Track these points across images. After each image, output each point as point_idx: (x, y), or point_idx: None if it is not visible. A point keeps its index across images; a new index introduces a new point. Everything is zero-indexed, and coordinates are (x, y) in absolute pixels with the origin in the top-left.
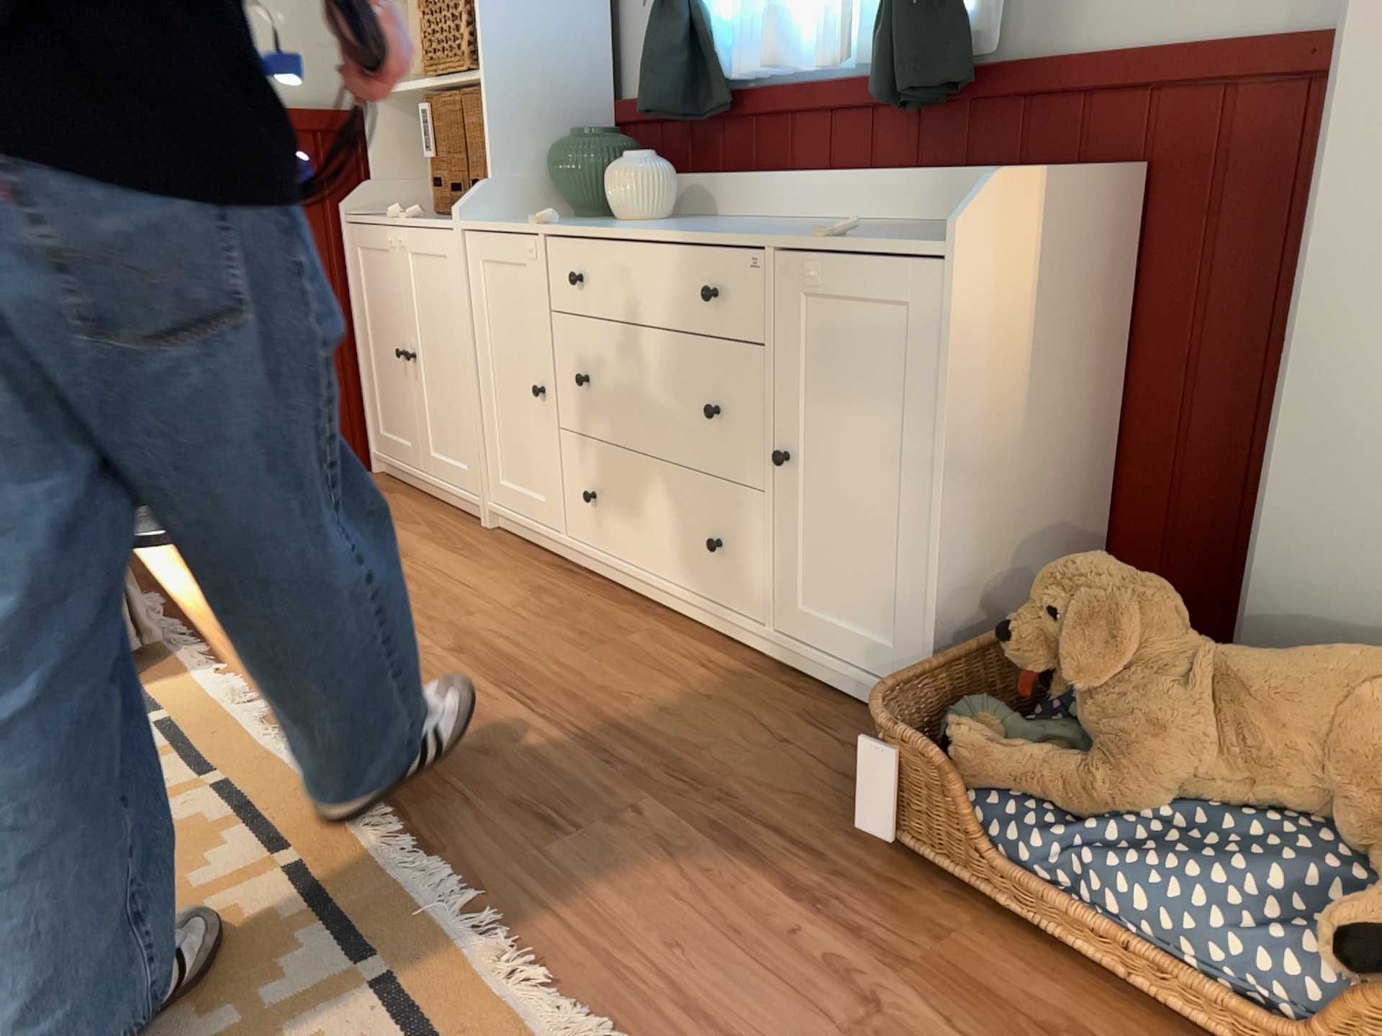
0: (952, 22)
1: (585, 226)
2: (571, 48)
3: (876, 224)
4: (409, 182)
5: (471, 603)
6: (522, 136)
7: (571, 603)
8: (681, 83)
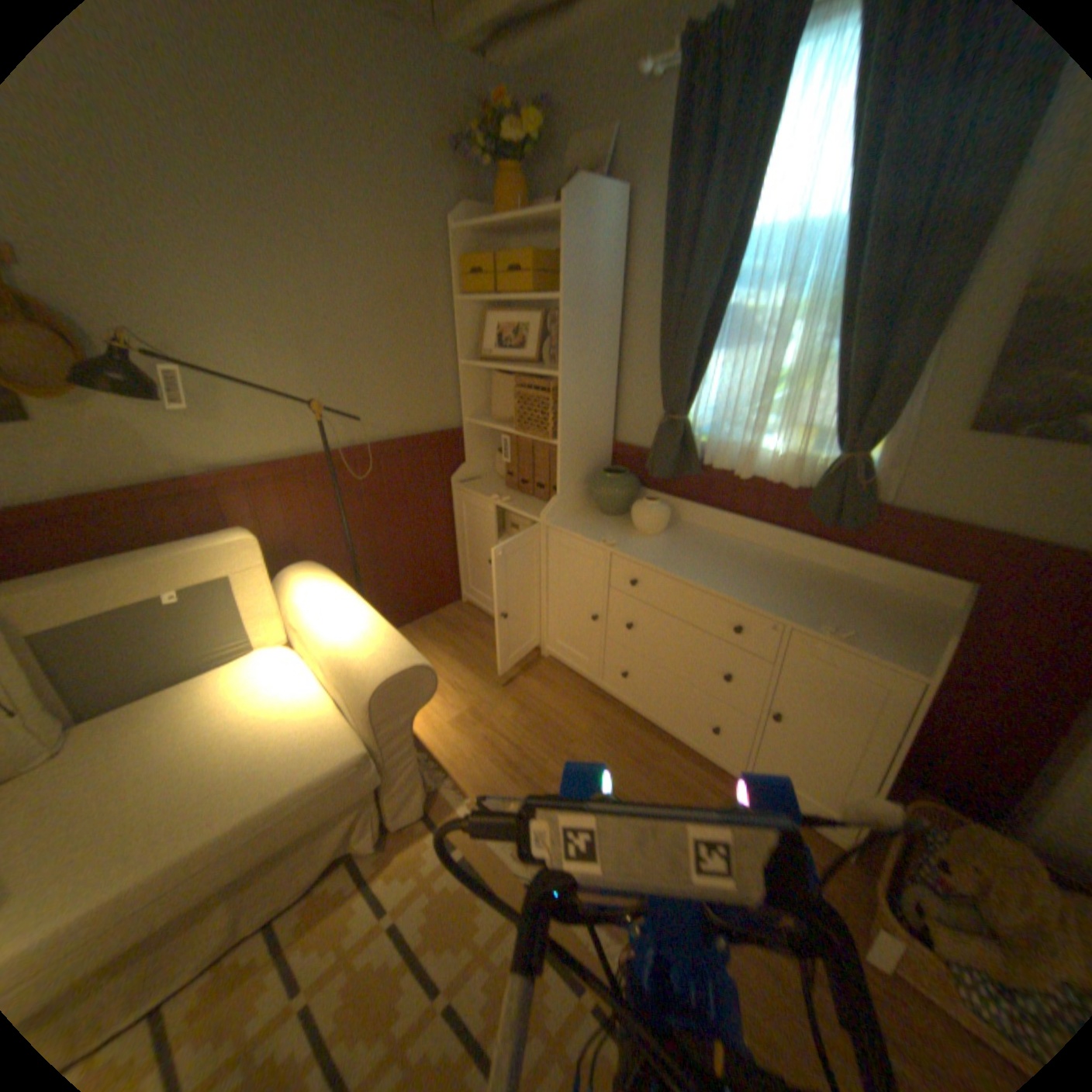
0: (873, 487)
1: (636, 550)
2: (599, 419)
3: (800, 566)
4: (484, 459)
5: (568, 730)
6: (574, 469)
7: (619, 729)
8: (677, 462)
